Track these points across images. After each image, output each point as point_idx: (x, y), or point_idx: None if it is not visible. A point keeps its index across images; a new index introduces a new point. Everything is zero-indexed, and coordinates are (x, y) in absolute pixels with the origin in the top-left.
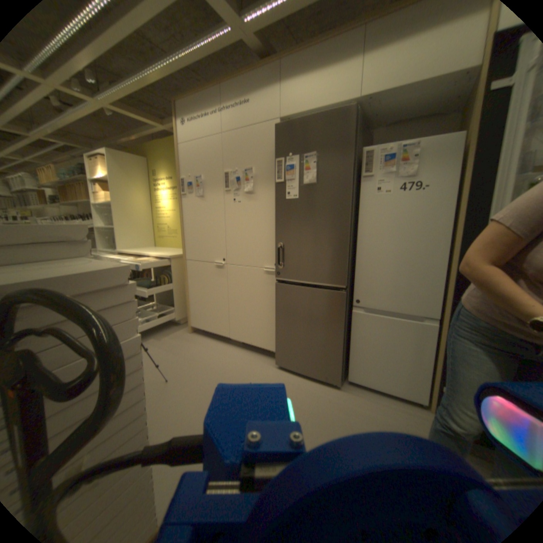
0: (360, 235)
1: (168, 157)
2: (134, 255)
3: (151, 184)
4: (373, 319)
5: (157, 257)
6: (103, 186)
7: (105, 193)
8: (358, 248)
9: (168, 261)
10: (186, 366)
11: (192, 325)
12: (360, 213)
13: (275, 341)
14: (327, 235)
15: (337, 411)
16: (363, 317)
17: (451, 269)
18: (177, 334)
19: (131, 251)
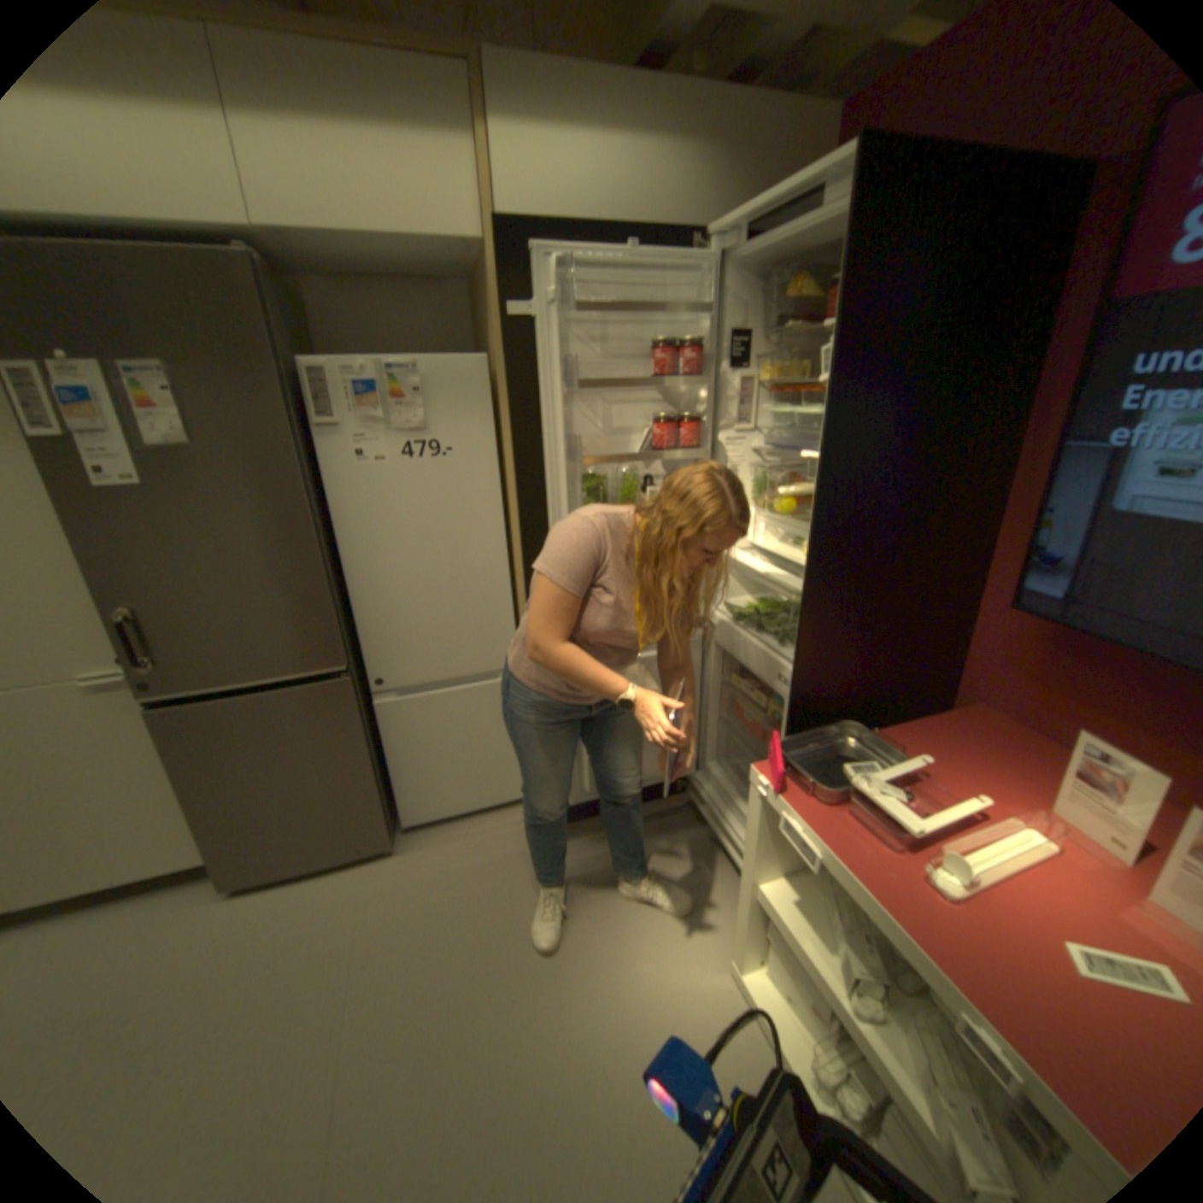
0: (345, 553)
1: None
2: None
3: None
4: (417, 704)
5: None
6: None
7: None
8: (347, 577)
9: None
10: None
11: None
12: (331, 504)
13: (192, 843)
14: (266, 570)
15: (399, 903)
16: (397, 707)
17: (516, 587)
18: None
19: None
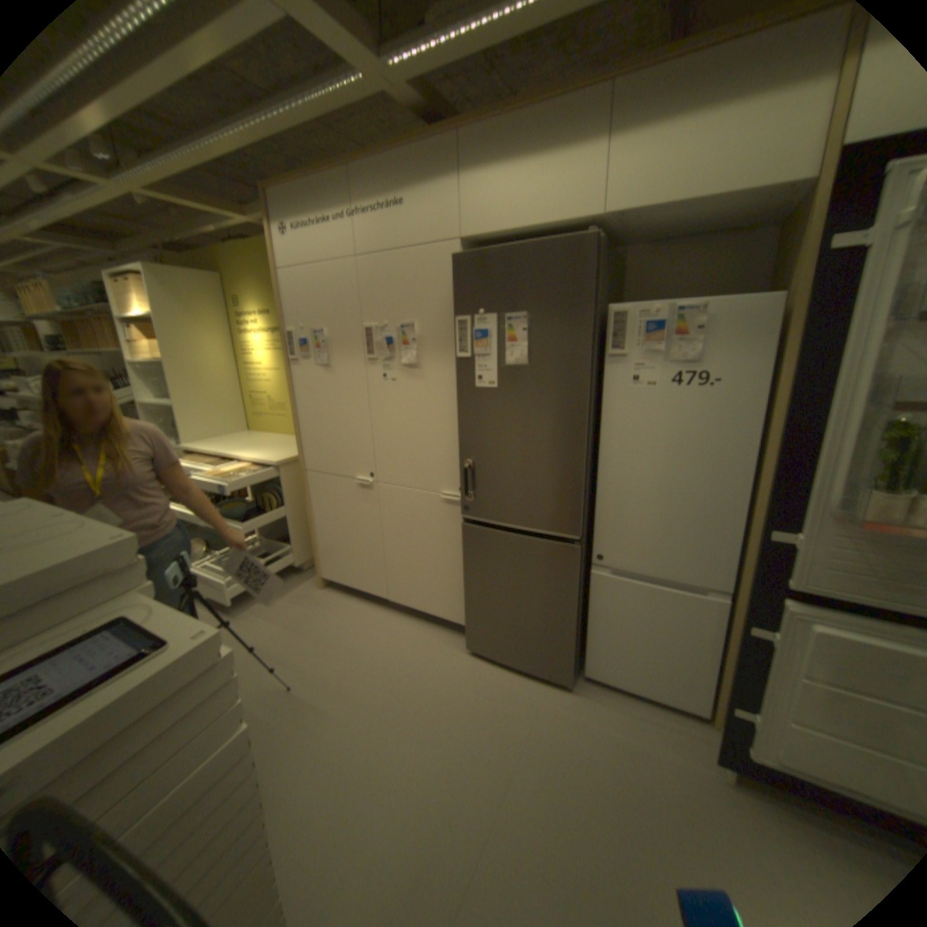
0: (604, 453)
1: (261, 275)
2: (214, 456)
3: (233, 321)
4: (626, 587)
5: (255, 461)
6: (147, 329)
7: (152, 343)
8: (600, 471)
9: (276, 471)
10: (319, 657)
11: (324, 576)
12: (604, 415)
13: (464, 610)
14: (548, 454)
15: (567, 735)
16: (608, 583)
17: (753, 518)
18: (300, 592)
19: (209, 450)
